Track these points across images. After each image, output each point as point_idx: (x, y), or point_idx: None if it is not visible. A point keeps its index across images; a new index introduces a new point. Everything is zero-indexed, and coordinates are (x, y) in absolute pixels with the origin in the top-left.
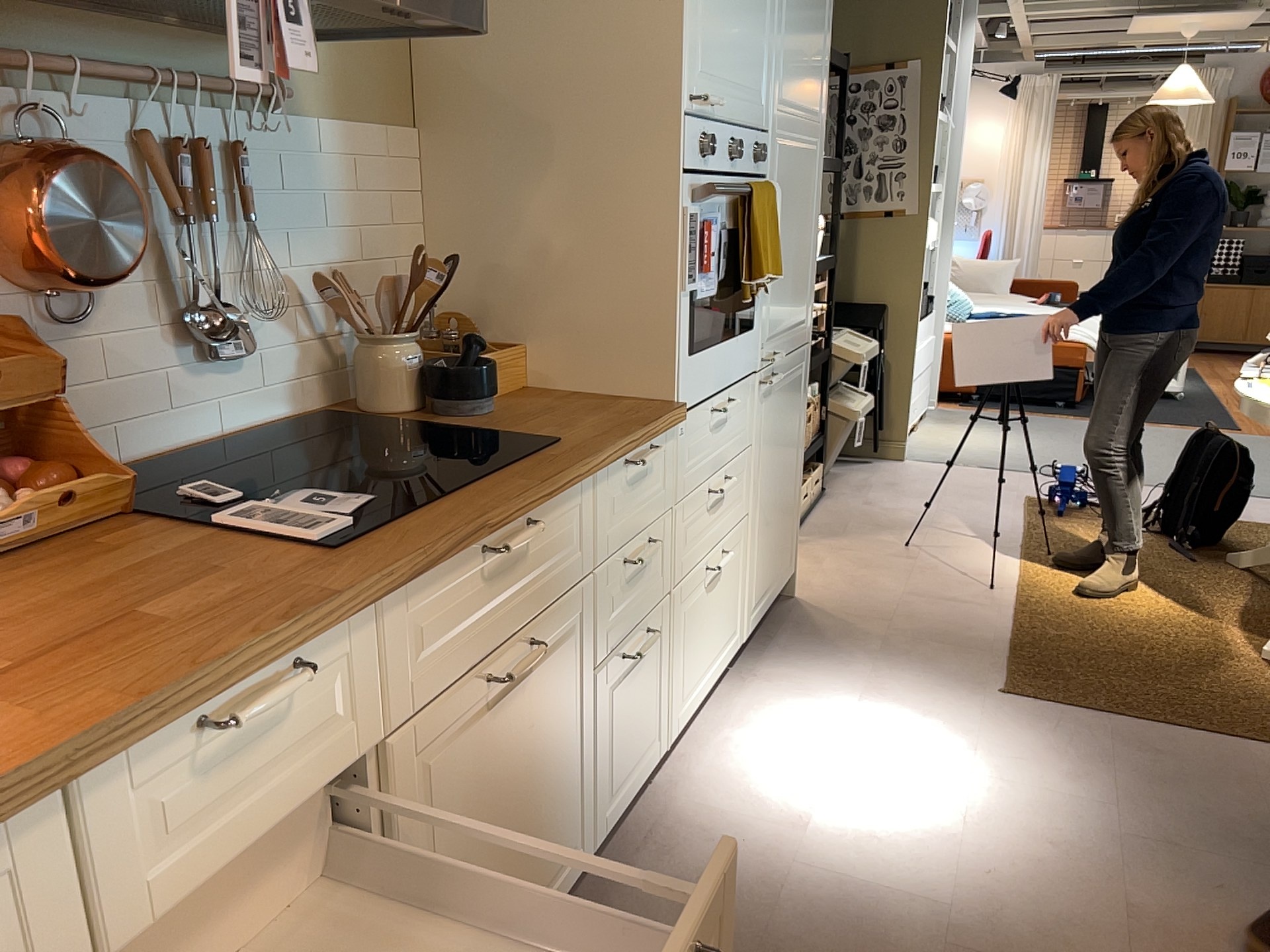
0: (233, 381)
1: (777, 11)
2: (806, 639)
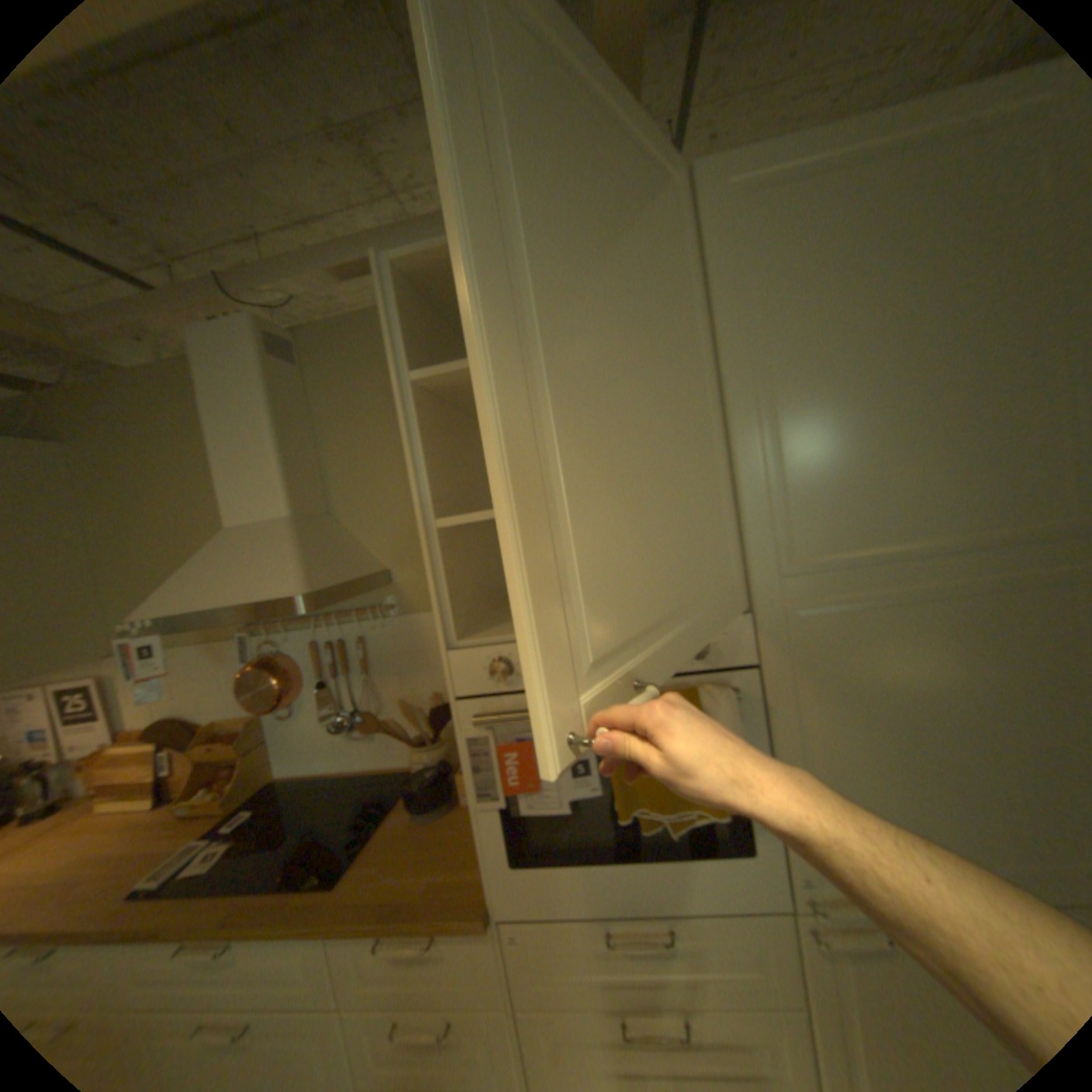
0: (367, 747)
1: (731, 456)
2: None
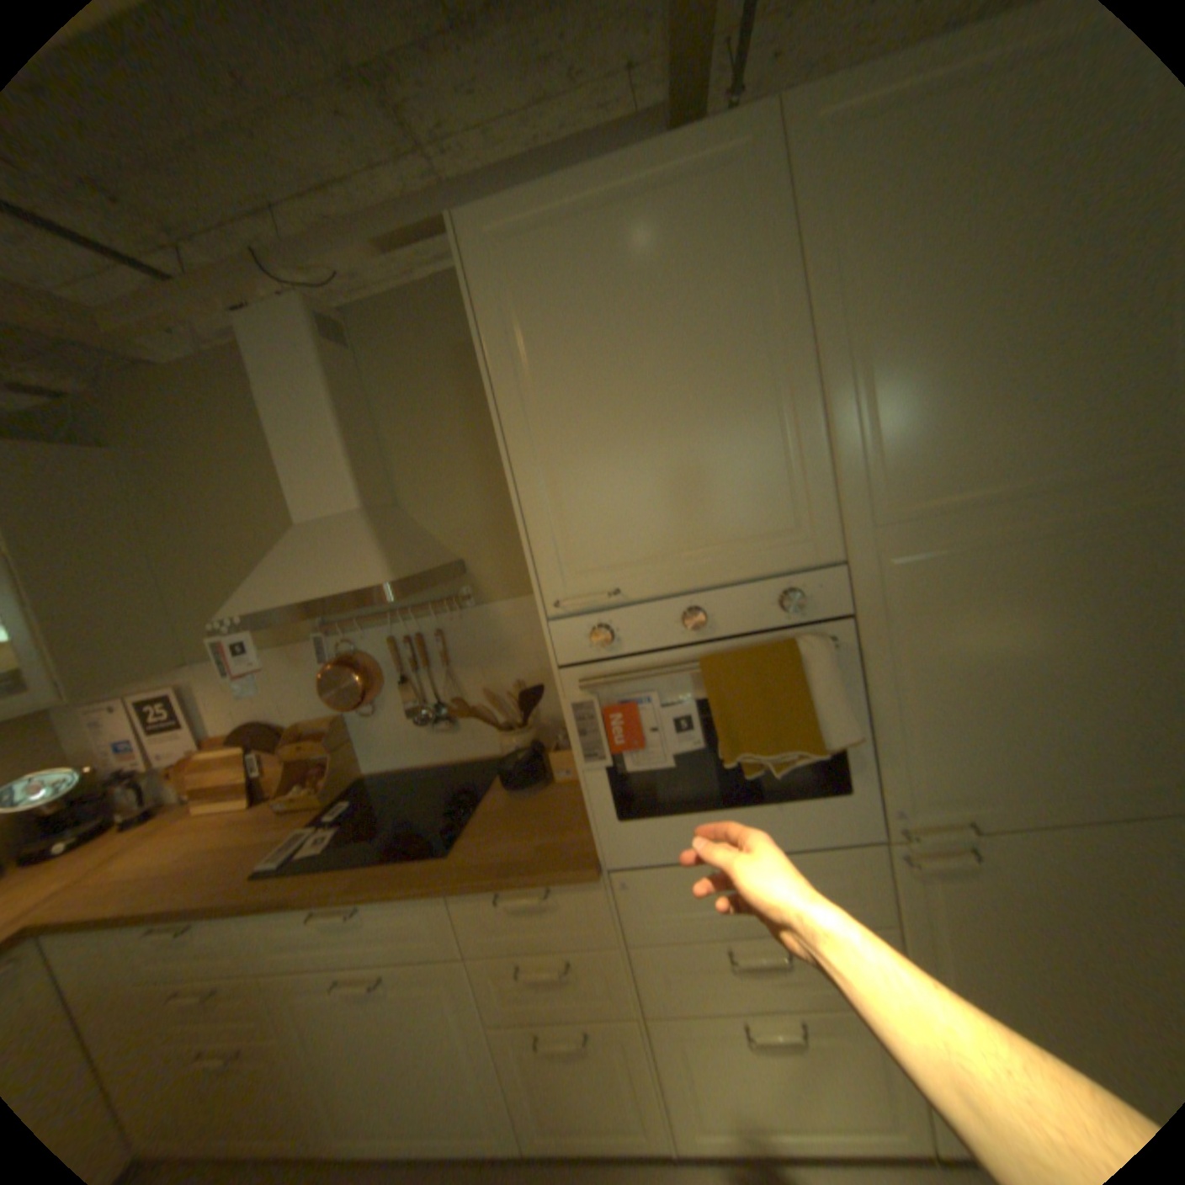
0: (454, 737)
1: (825, 409)
2: None
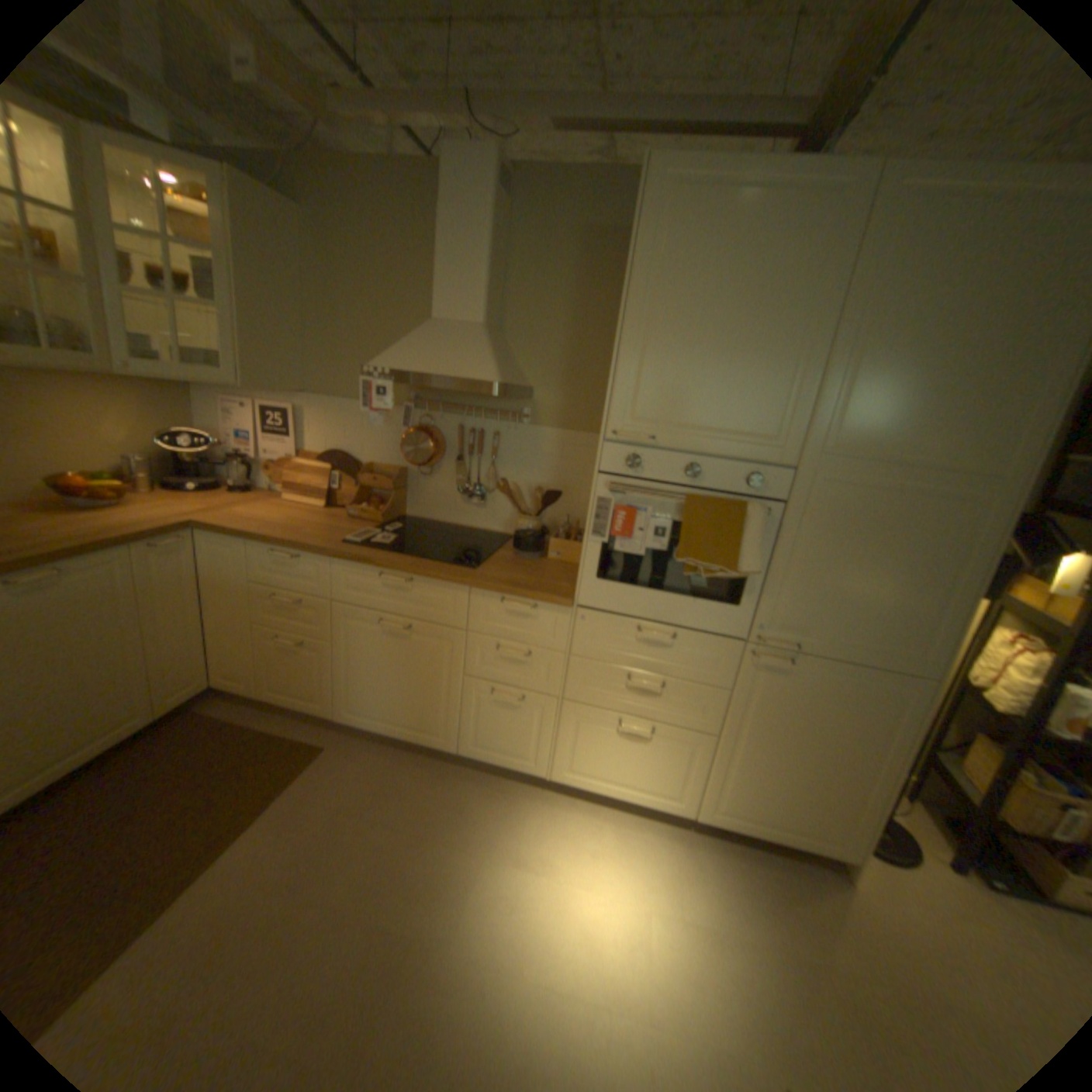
0: (480, 511)
1: (824, 371)
2: (777, 891)
